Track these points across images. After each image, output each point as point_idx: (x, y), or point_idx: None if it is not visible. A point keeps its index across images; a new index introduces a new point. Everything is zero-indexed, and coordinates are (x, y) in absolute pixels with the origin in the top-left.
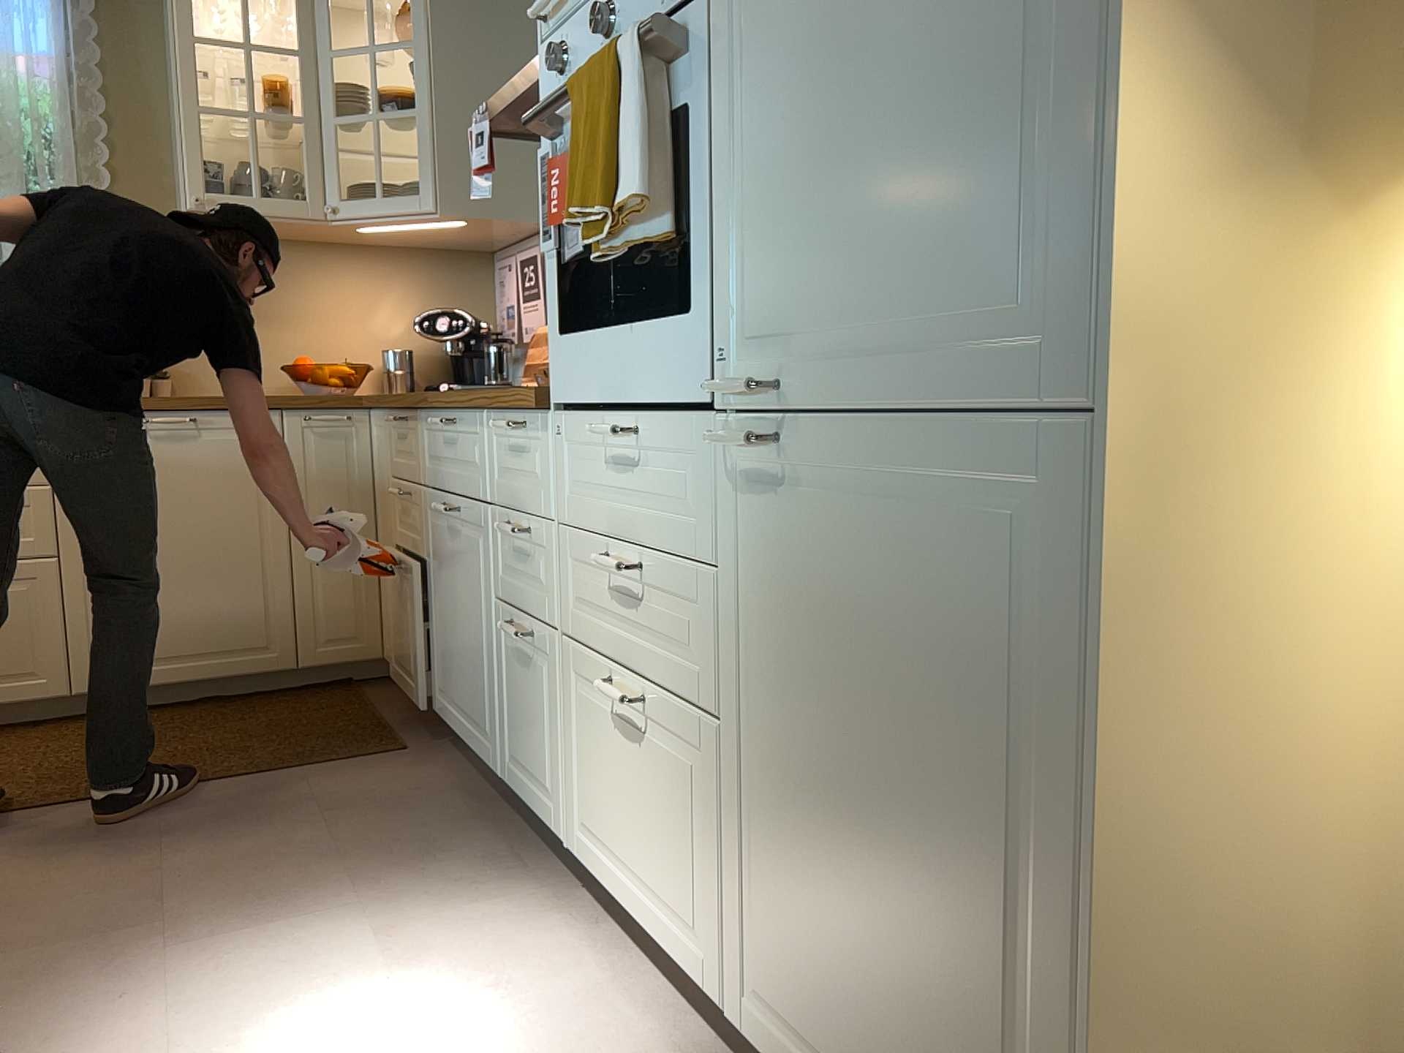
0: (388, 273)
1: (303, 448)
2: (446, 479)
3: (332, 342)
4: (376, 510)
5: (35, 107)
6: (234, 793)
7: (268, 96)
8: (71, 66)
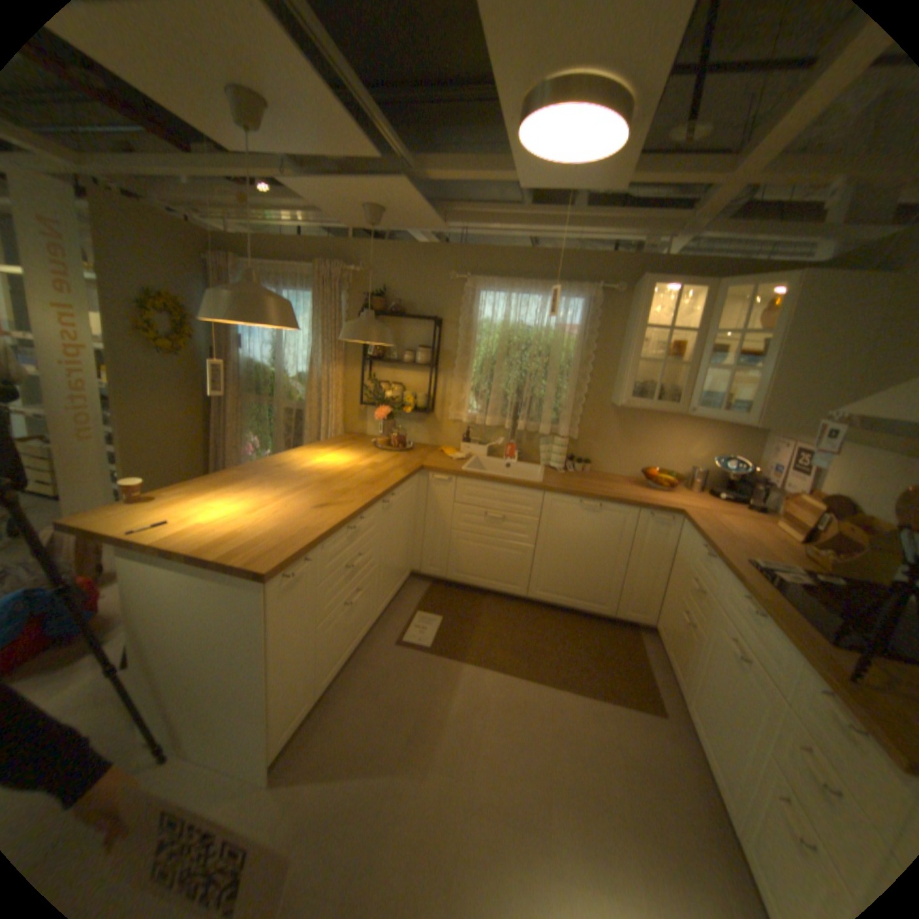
0: (706, 429)
1: (646, 527)
2: (742, 631)
3: (666, 458)
4: (674, 565)
5: (567, 349)
6: (583, 711)
7: (674, 351)
8: (585, 330)
